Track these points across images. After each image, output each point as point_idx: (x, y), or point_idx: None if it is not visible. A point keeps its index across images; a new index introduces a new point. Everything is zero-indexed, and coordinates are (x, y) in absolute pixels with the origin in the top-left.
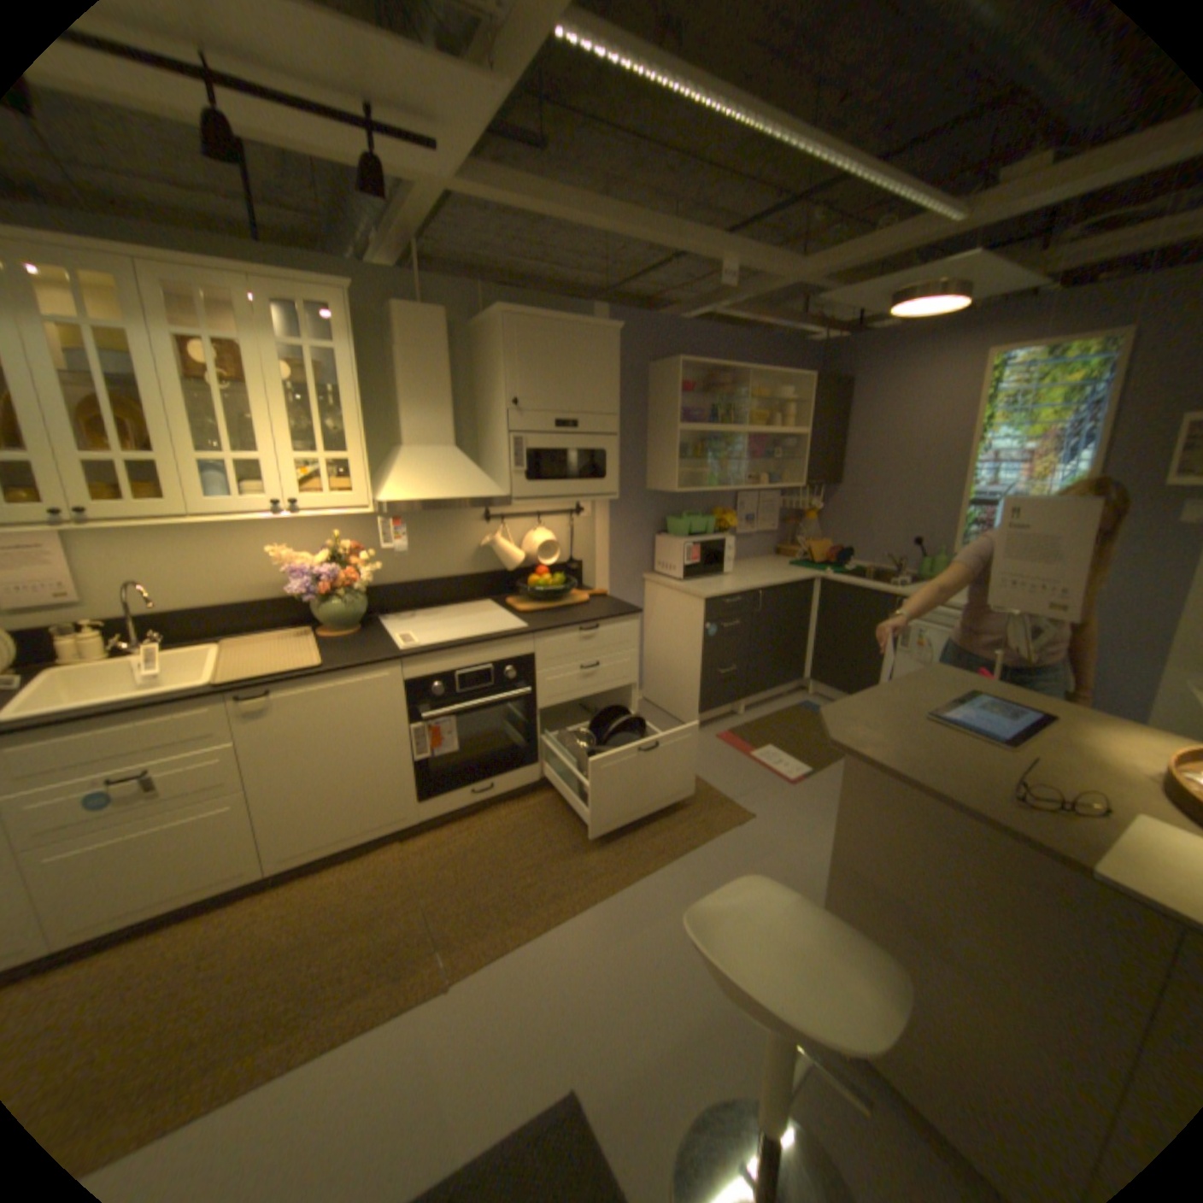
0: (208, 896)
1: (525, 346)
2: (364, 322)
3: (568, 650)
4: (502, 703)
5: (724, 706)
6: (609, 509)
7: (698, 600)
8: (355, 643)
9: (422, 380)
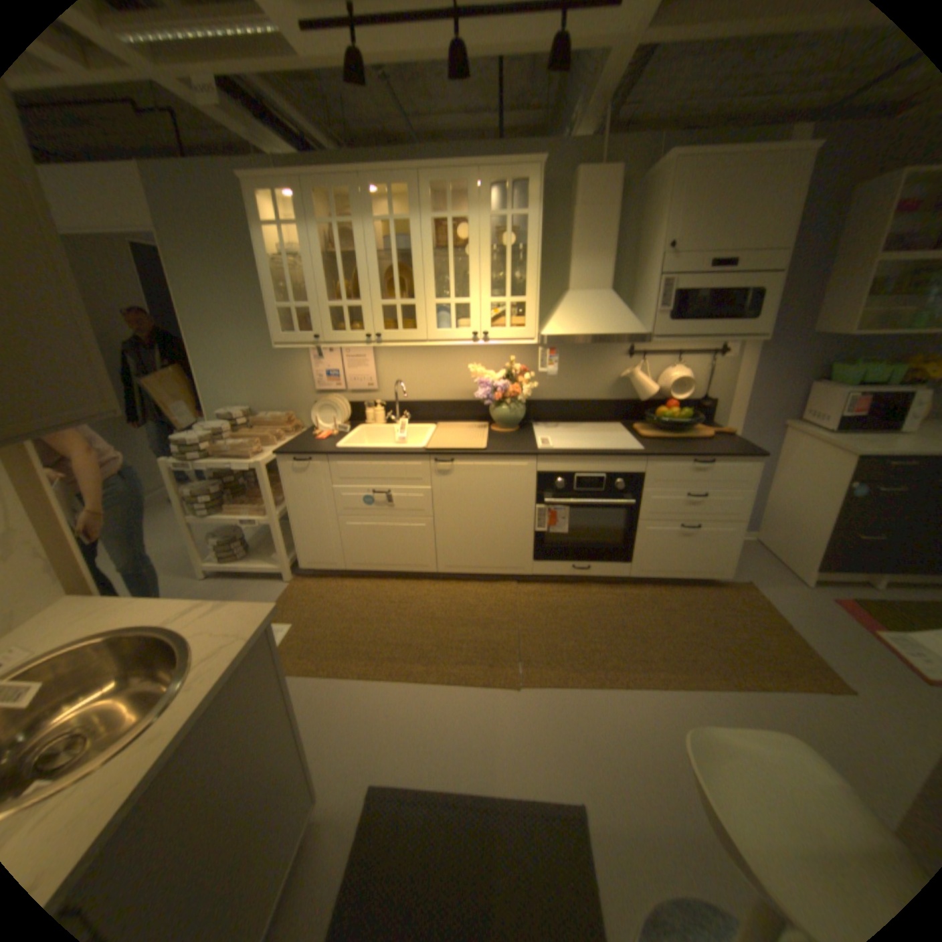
0: (410, 572)
1: (694, 187)
2: (557, 190)
3: (679, 477)
4: (609, 507)
5: (857, 574)
6: (761, 351)
7: (851, 455)
8: (511, 439)
9: (593, 233)
